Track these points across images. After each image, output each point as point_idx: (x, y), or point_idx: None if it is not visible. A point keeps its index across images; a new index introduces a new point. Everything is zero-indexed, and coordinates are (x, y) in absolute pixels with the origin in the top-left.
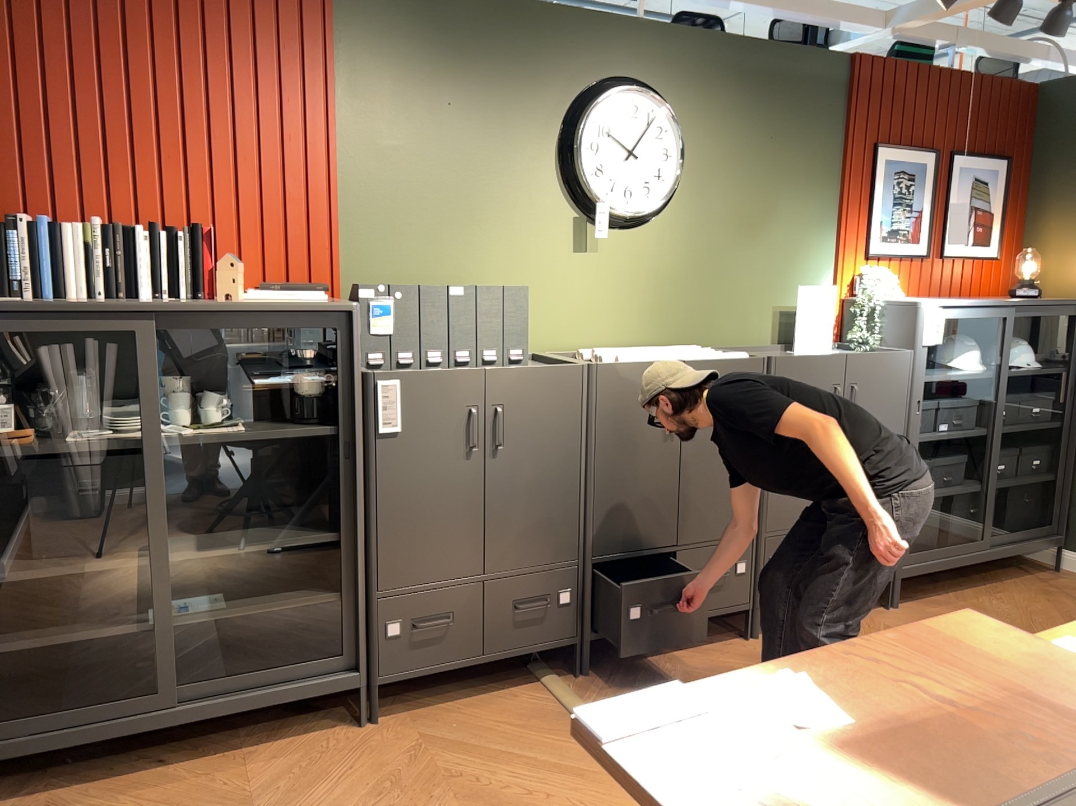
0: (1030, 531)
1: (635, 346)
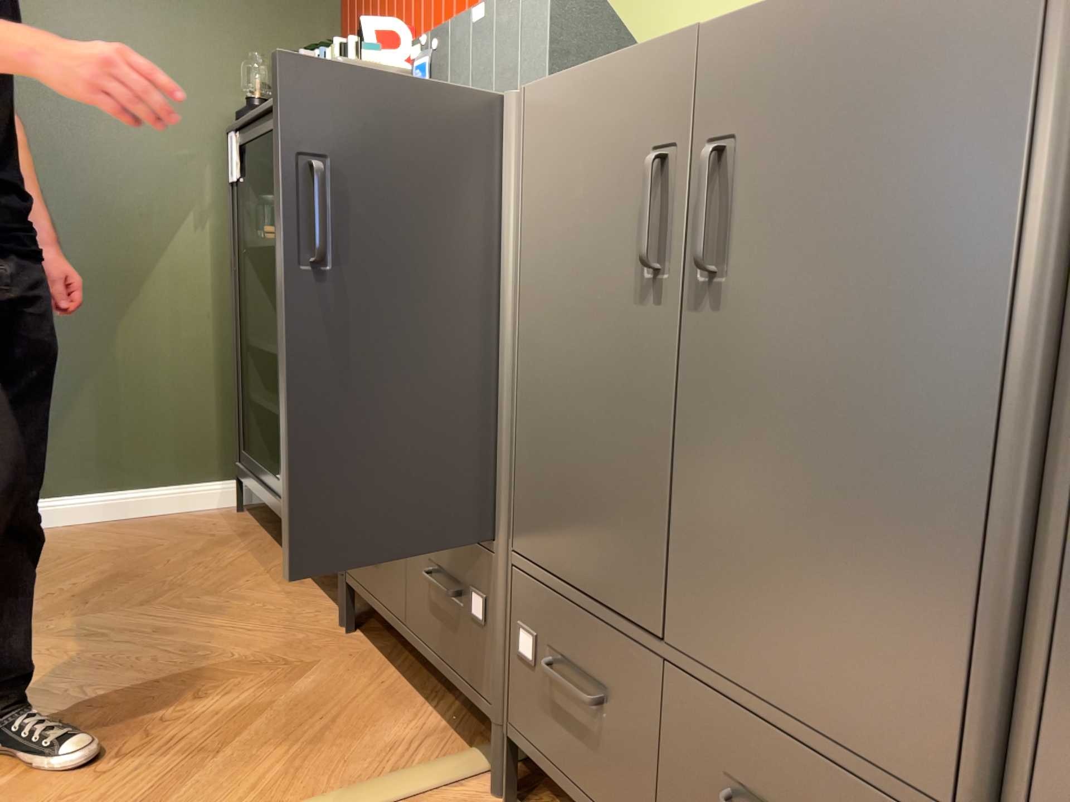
0: None
1: None
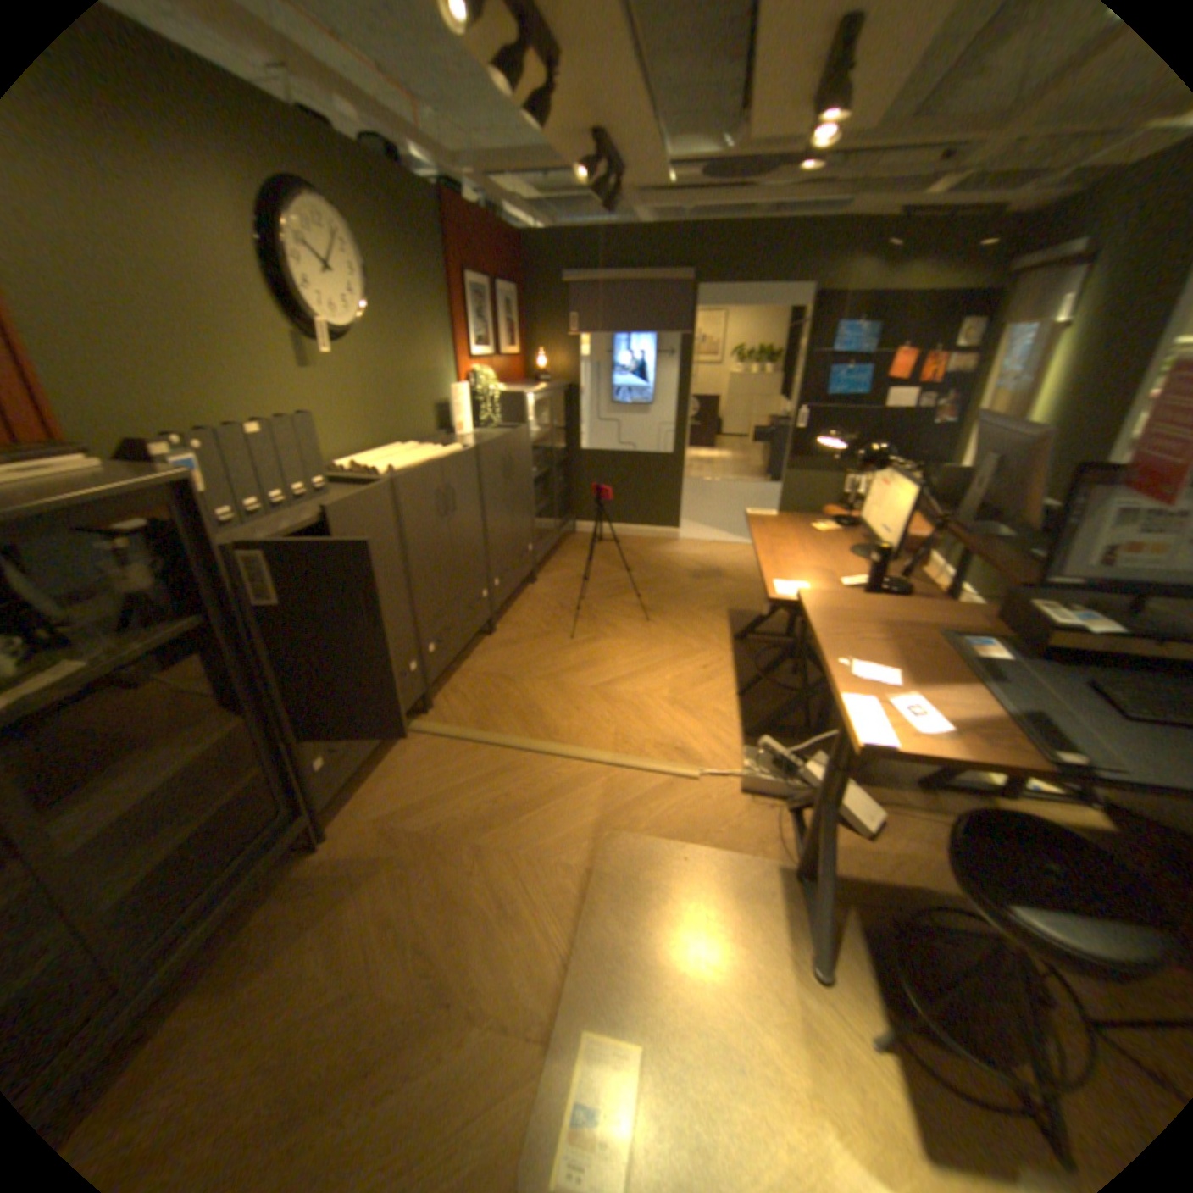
0: (567, 518)
1: (364, 451)
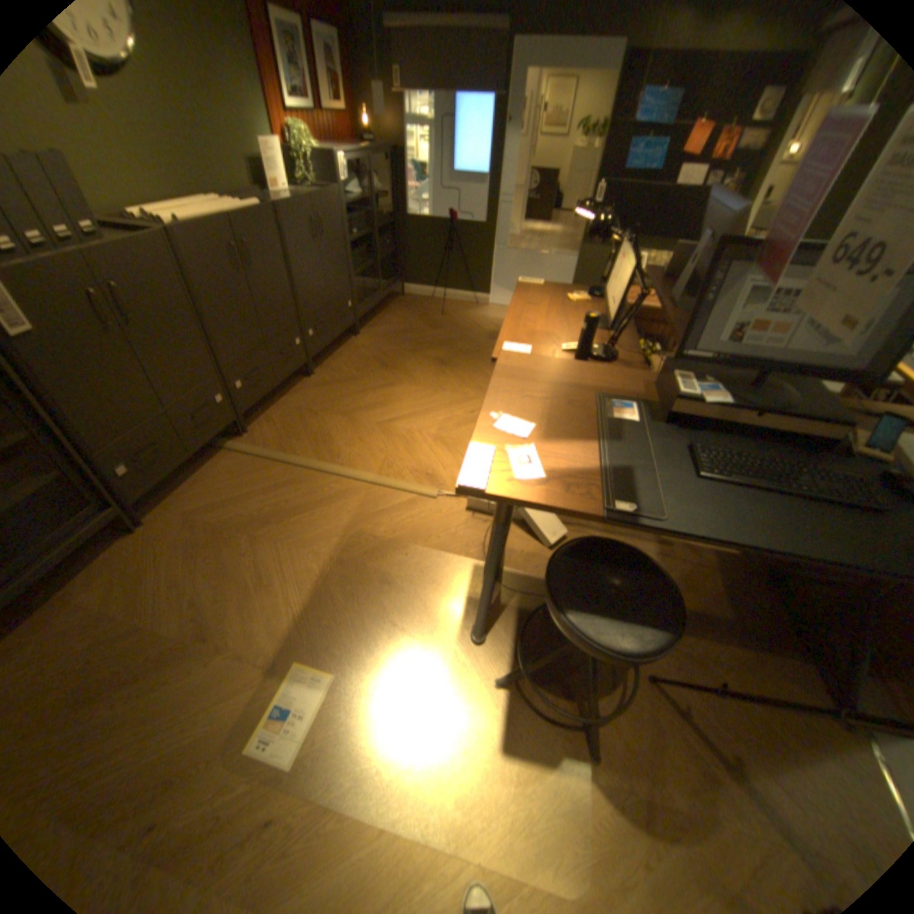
0: (393, 279)
1: (163, 202)
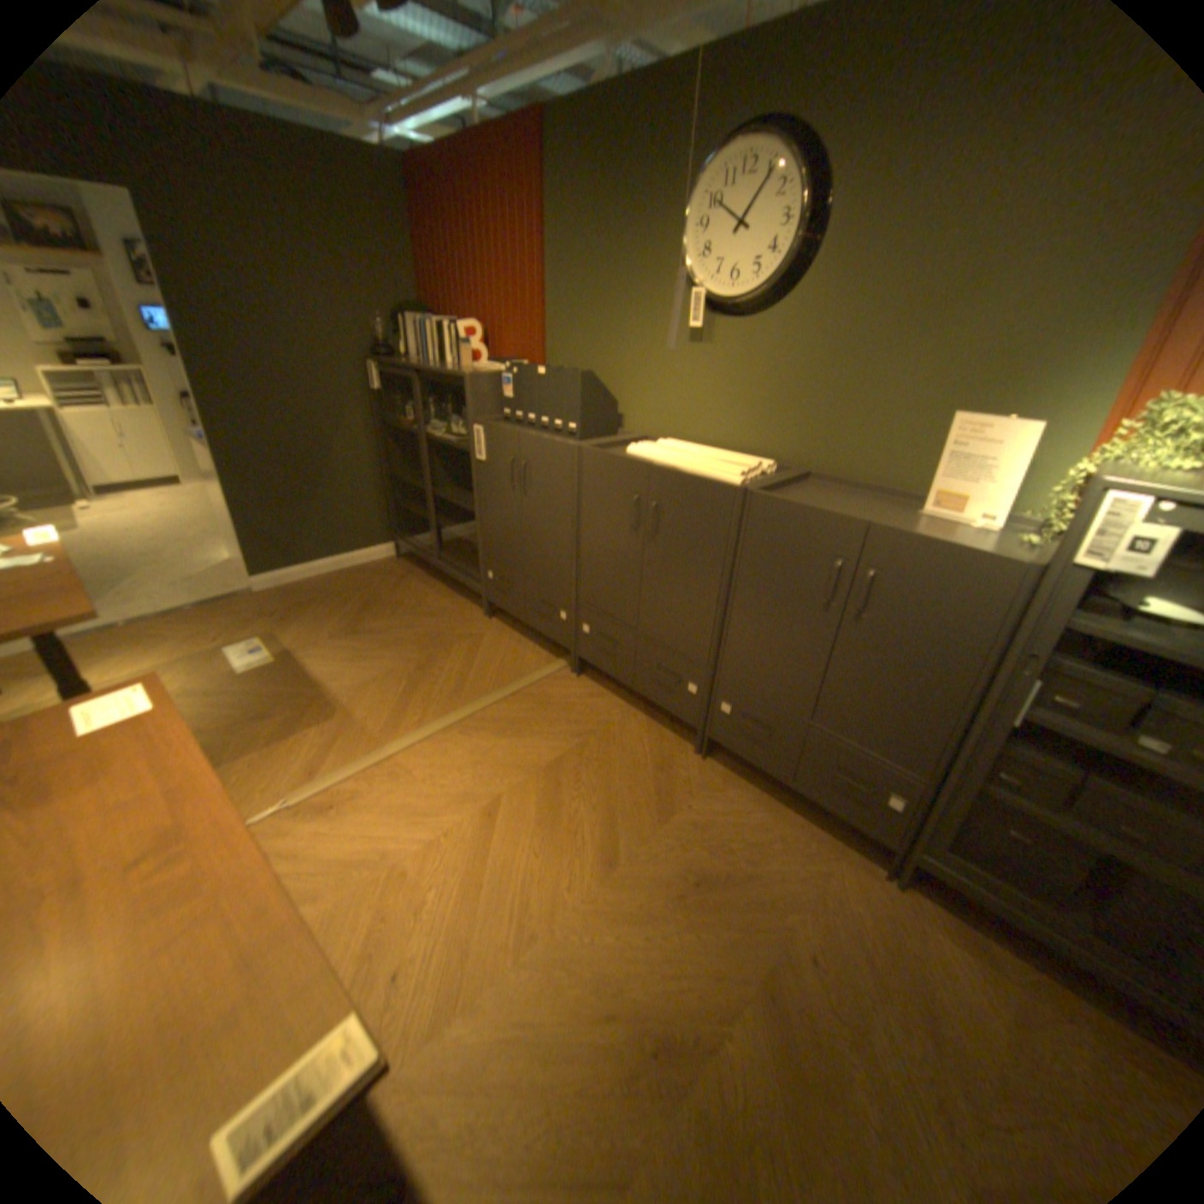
0: None
1: (735, 450)
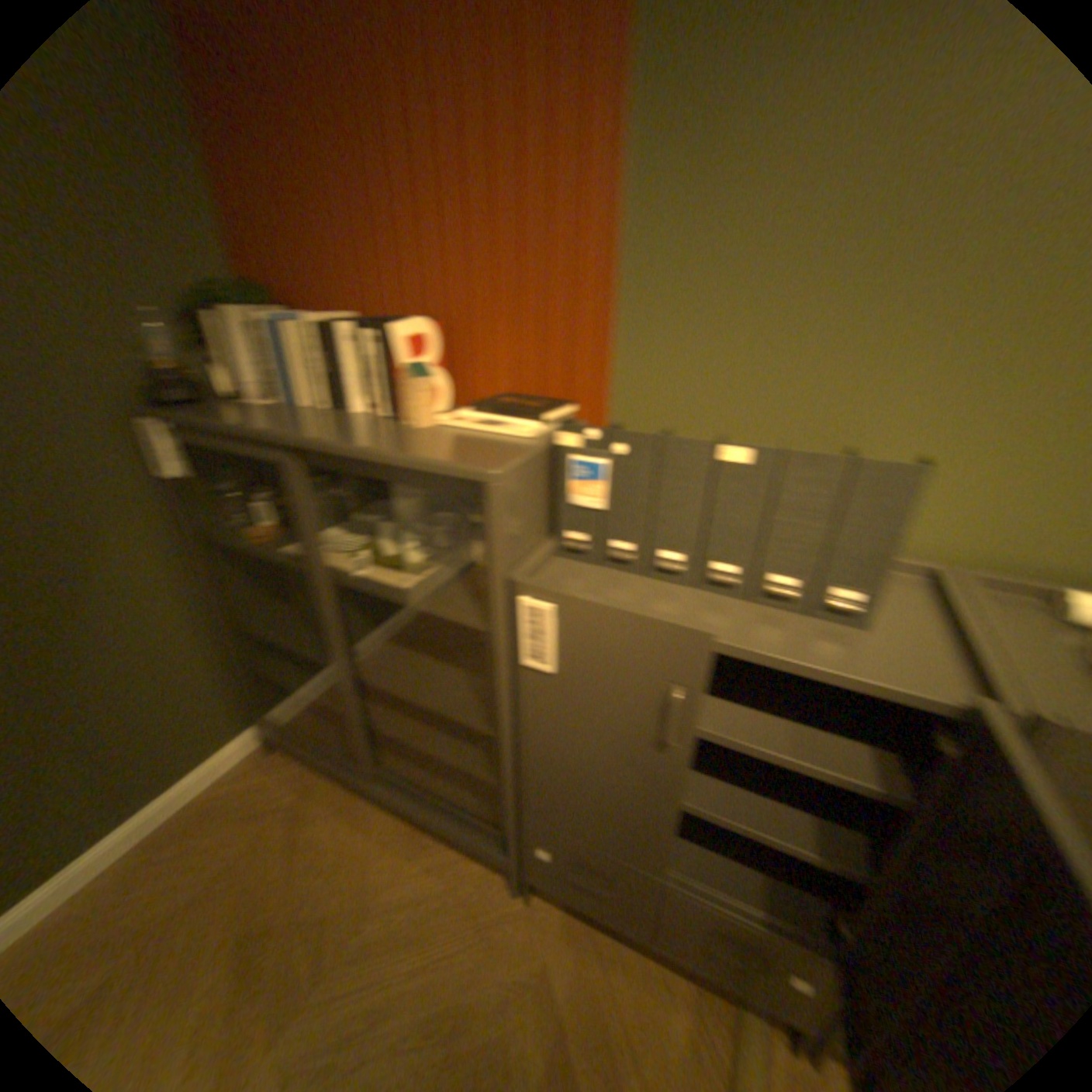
0: None
1: None
